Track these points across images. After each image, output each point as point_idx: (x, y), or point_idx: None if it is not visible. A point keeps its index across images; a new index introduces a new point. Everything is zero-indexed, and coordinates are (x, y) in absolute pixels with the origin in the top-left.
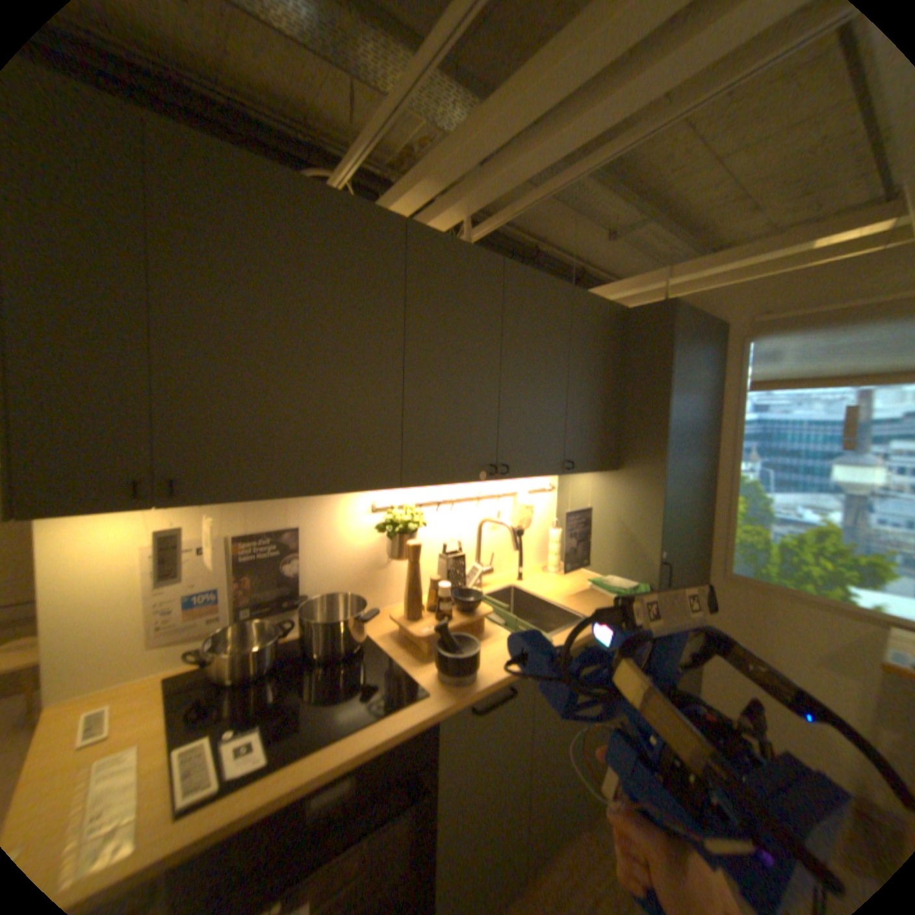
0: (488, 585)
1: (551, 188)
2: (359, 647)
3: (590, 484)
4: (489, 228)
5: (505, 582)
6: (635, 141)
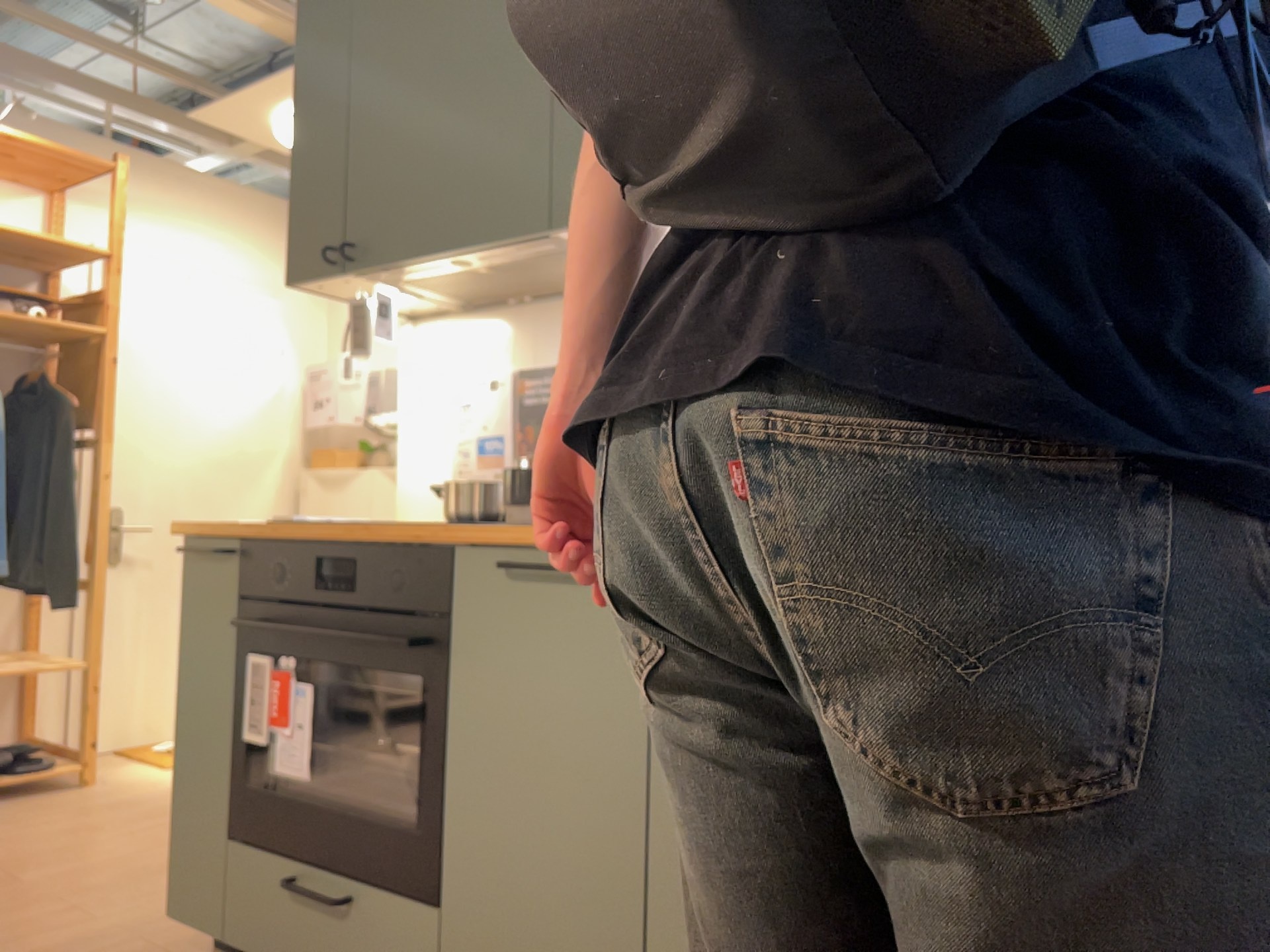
0: None
1: None
2: None
3: None
4: None
5: None
6: None
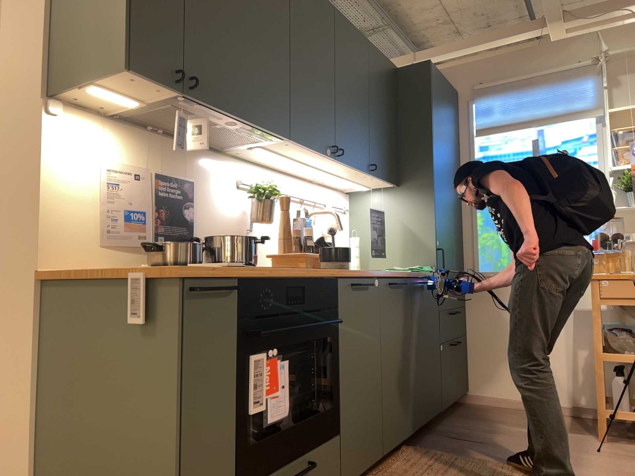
0: None
1: None
2: None
3: (378, 201)
4: None
5: None
6: None
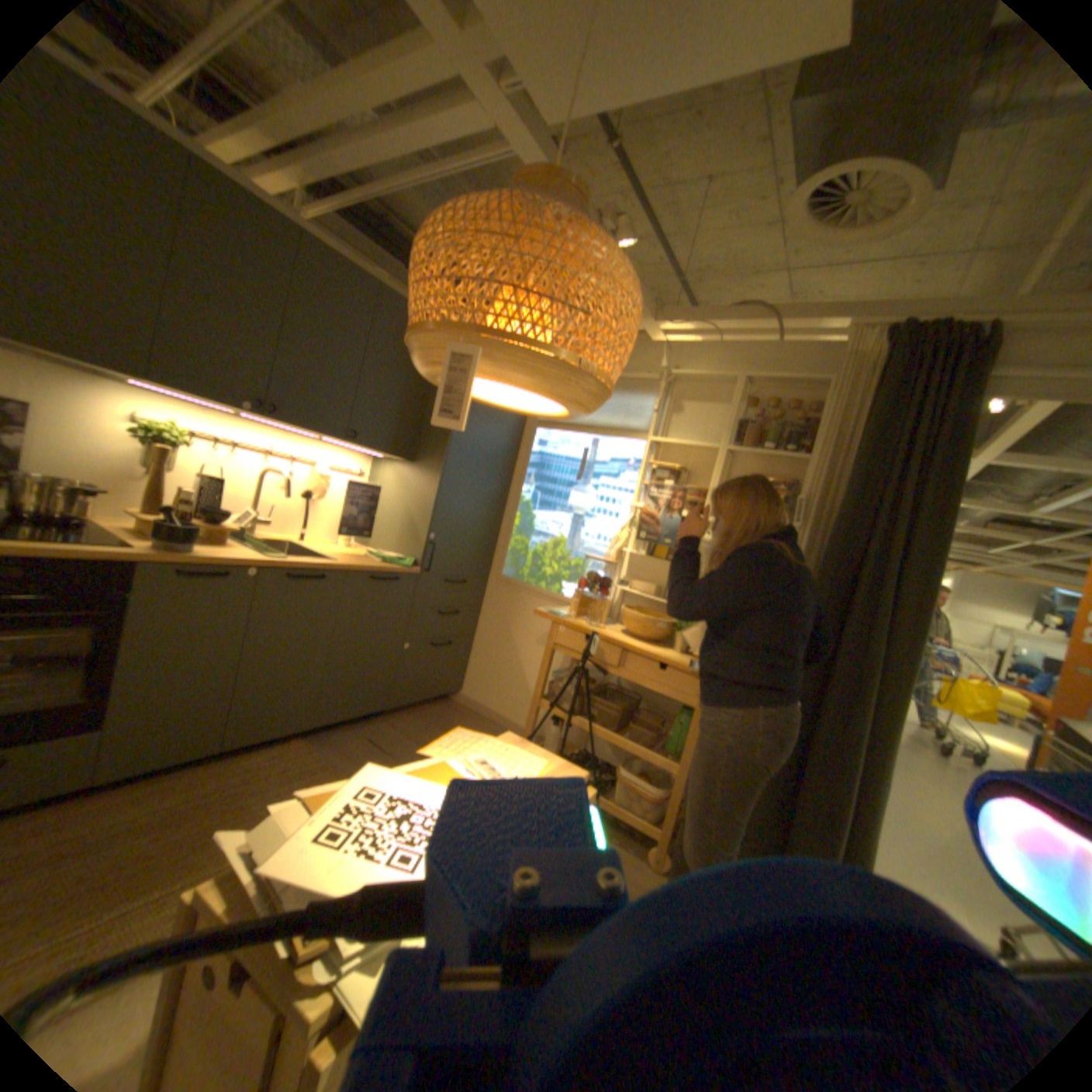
0: (265, 536)
1: (369, 188)
2: (80, 526)
3: (392, 472)
4: (326, 204)
5: (285, 538)
6: (419, 175)
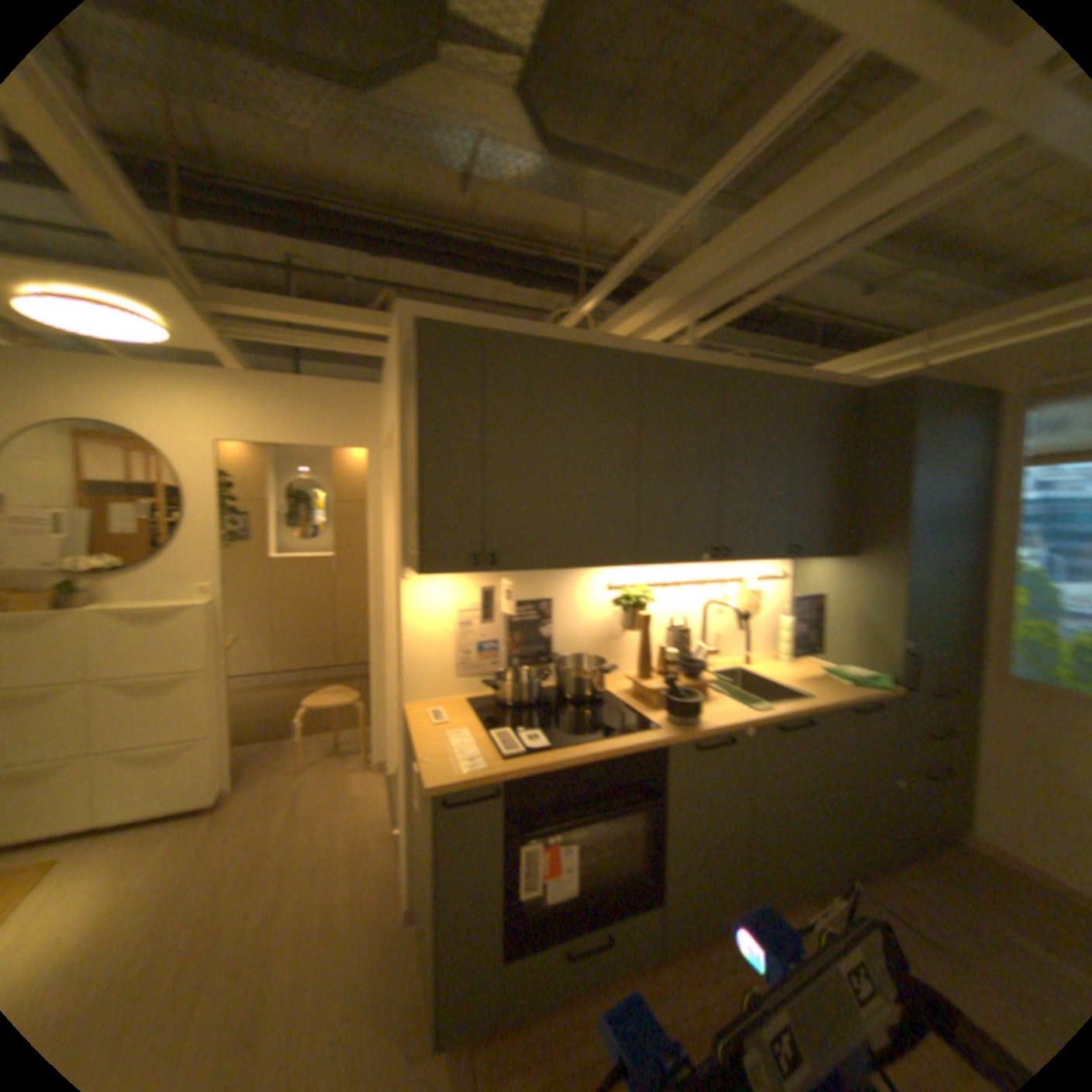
0: (713, 665)
1: (770, 291)
2: (599, 696)
3: (825, 570)
4: (711, 326)
5: (731, 665)
6: (848, 251)
